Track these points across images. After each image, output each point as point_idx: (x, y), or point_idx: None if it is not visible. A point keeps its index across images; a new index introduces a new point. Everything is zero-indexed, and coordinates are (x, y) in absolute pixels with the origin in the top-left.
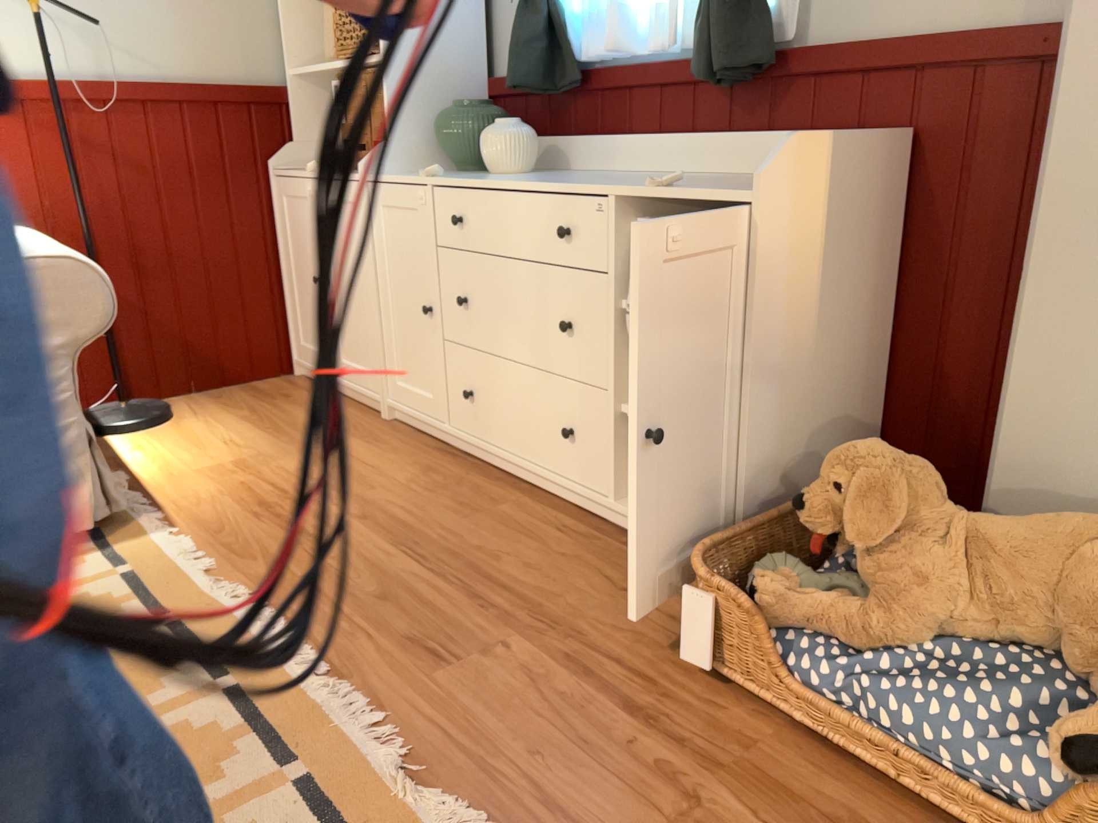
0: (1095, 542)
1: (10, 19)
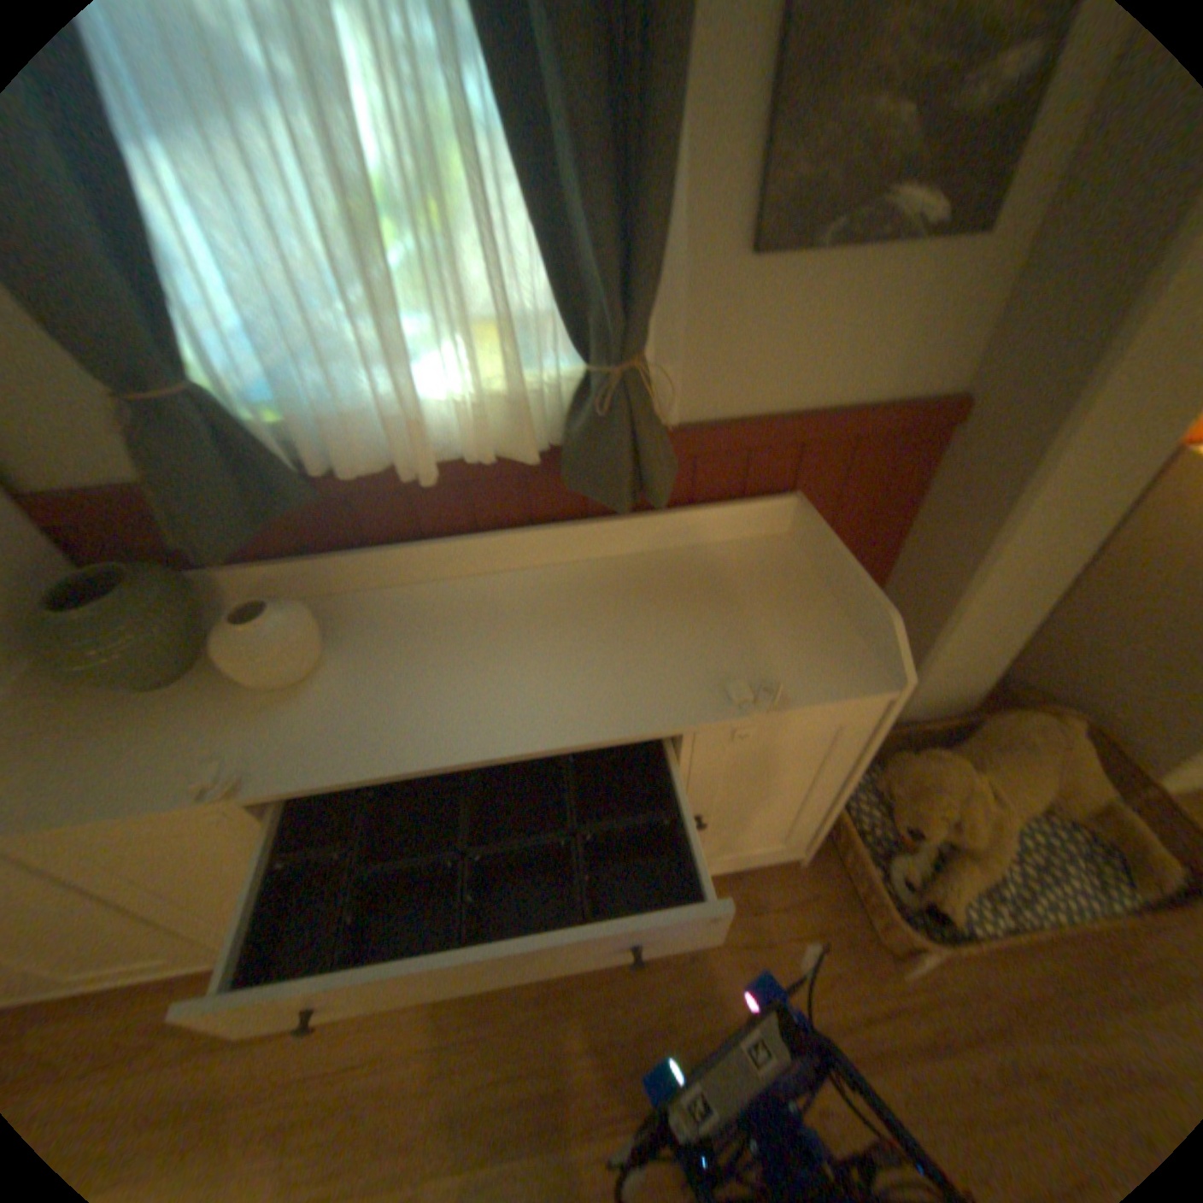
0: (1058, 757)
1: None
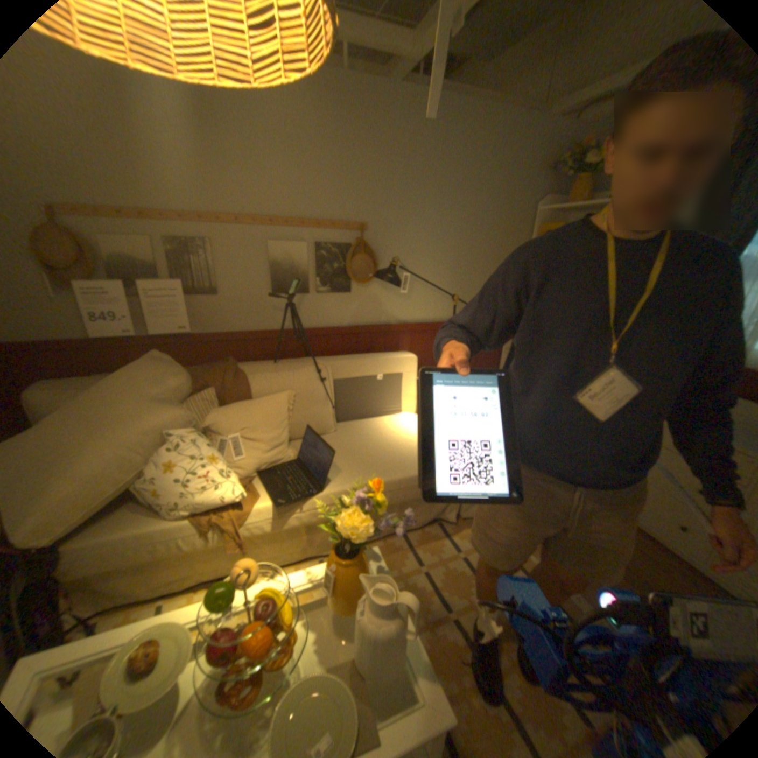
0: None
1: (438, 300)
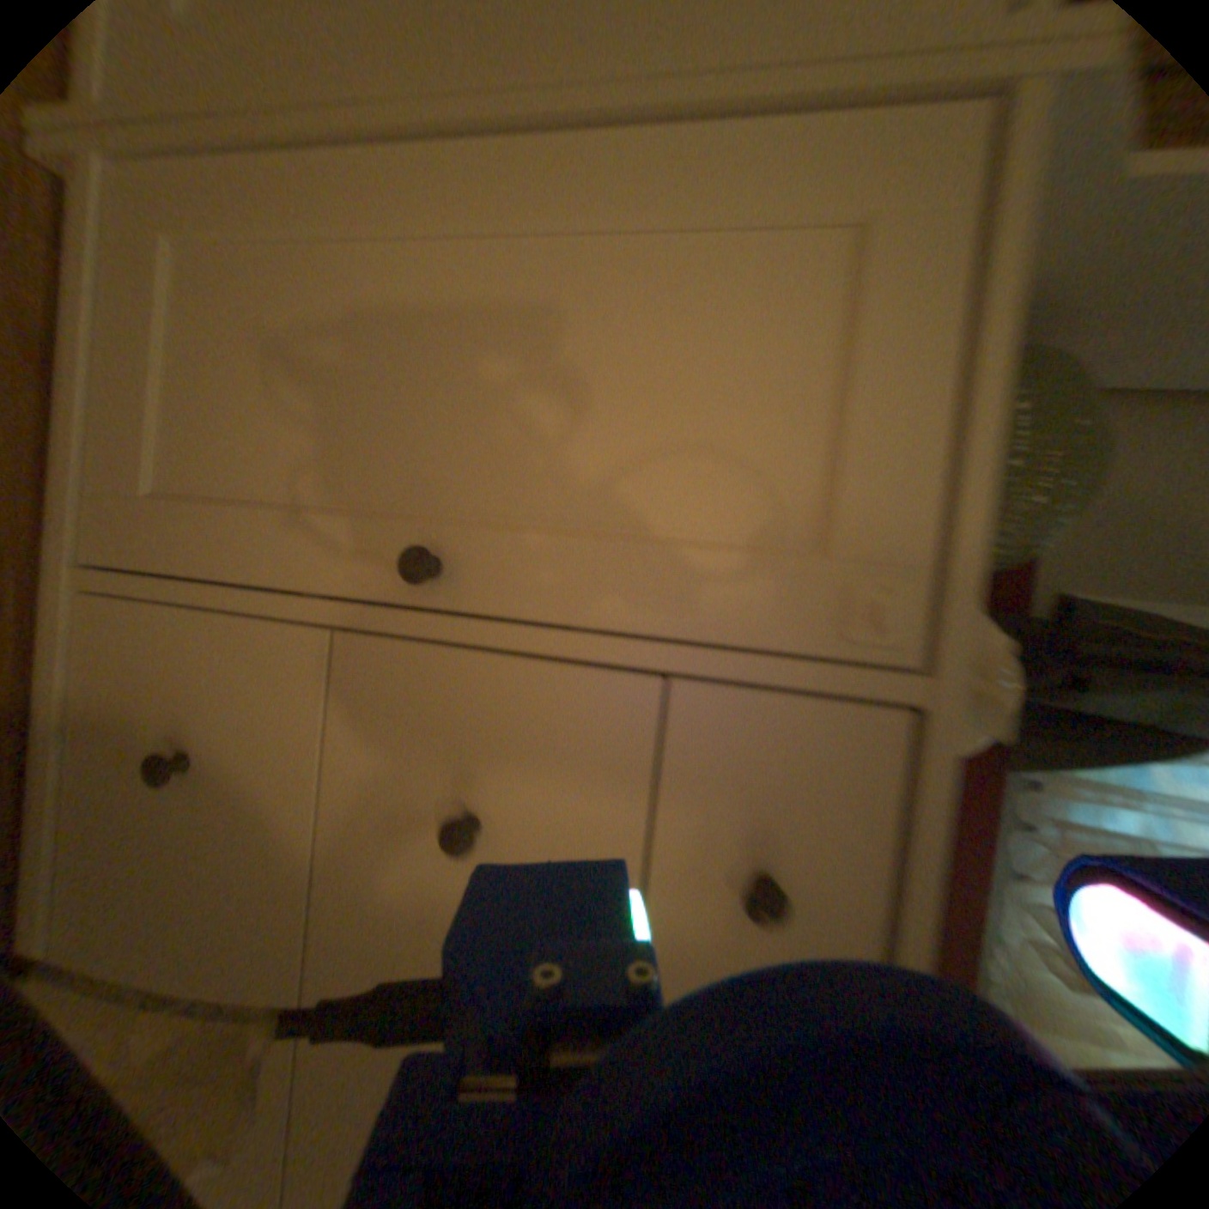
0: None
1: None
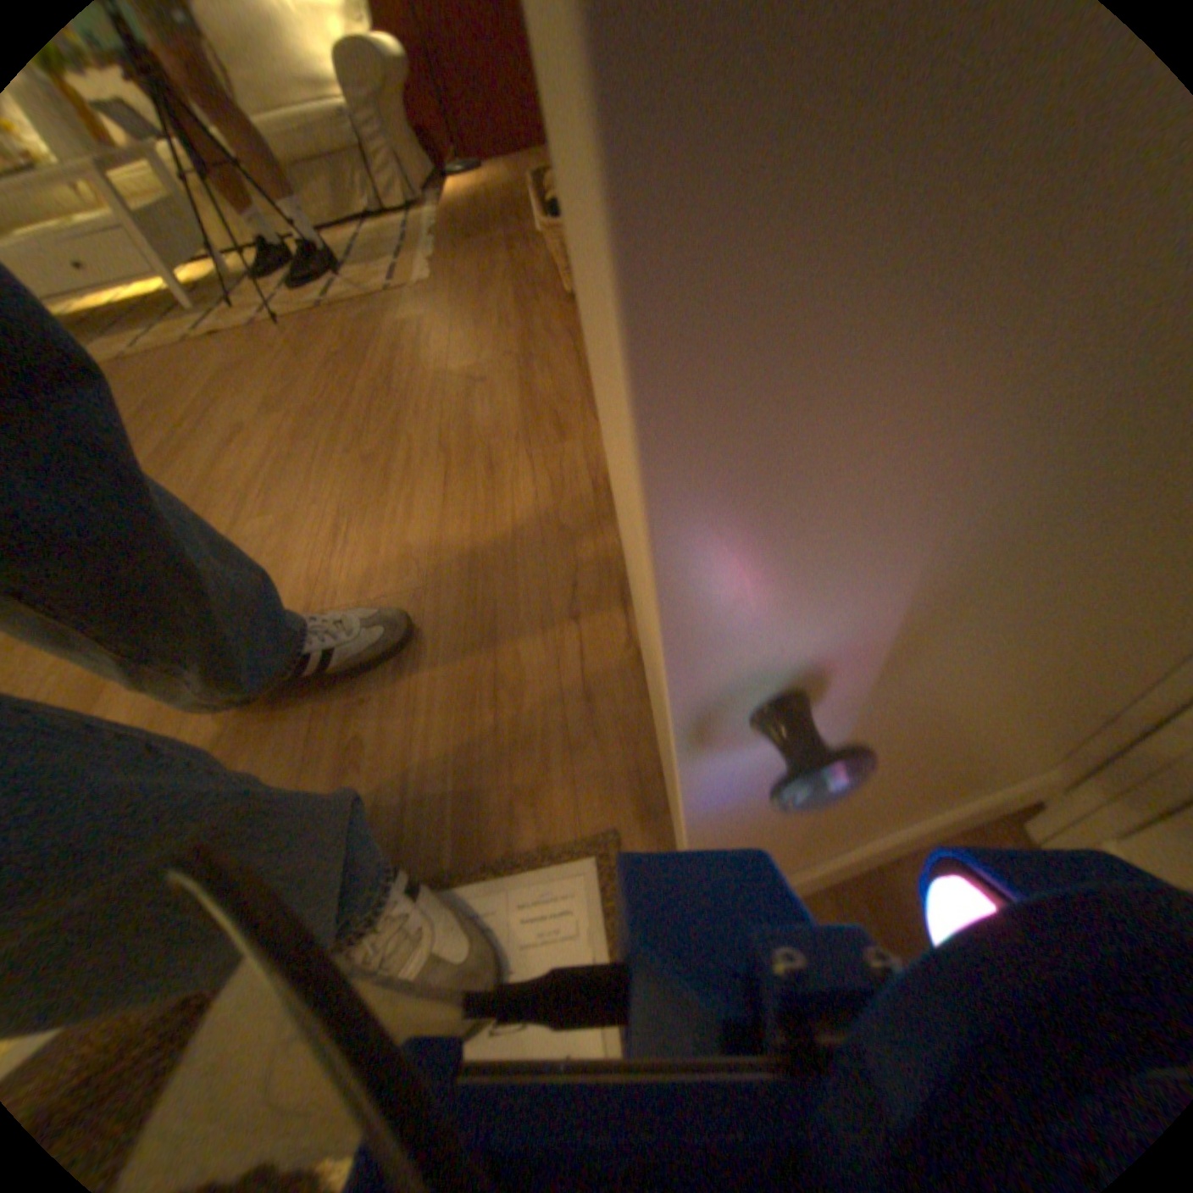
0: None
1: None
